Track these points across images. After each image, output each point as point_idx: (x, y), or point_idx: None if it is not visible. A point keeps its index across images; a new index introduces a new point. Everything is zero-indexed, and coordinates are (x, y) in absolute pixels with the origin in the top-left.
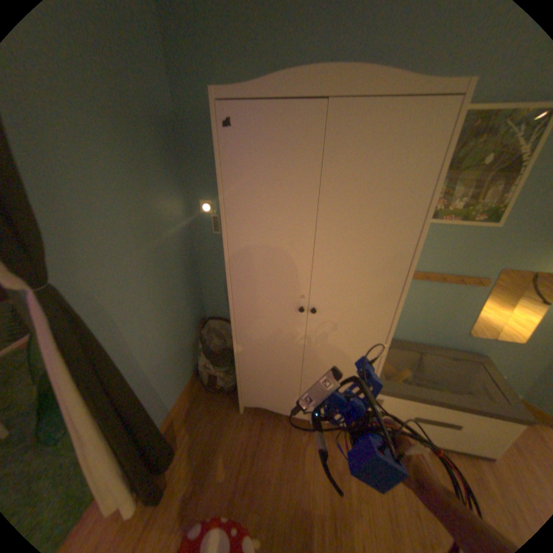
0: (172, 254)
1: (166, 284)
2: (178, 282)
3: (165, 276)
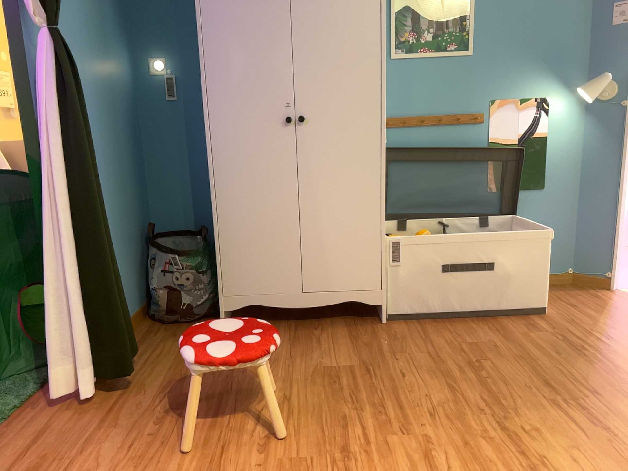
0: (120, 111)
1: (115, 142)
2: (125, 152)
3: (114, 132)
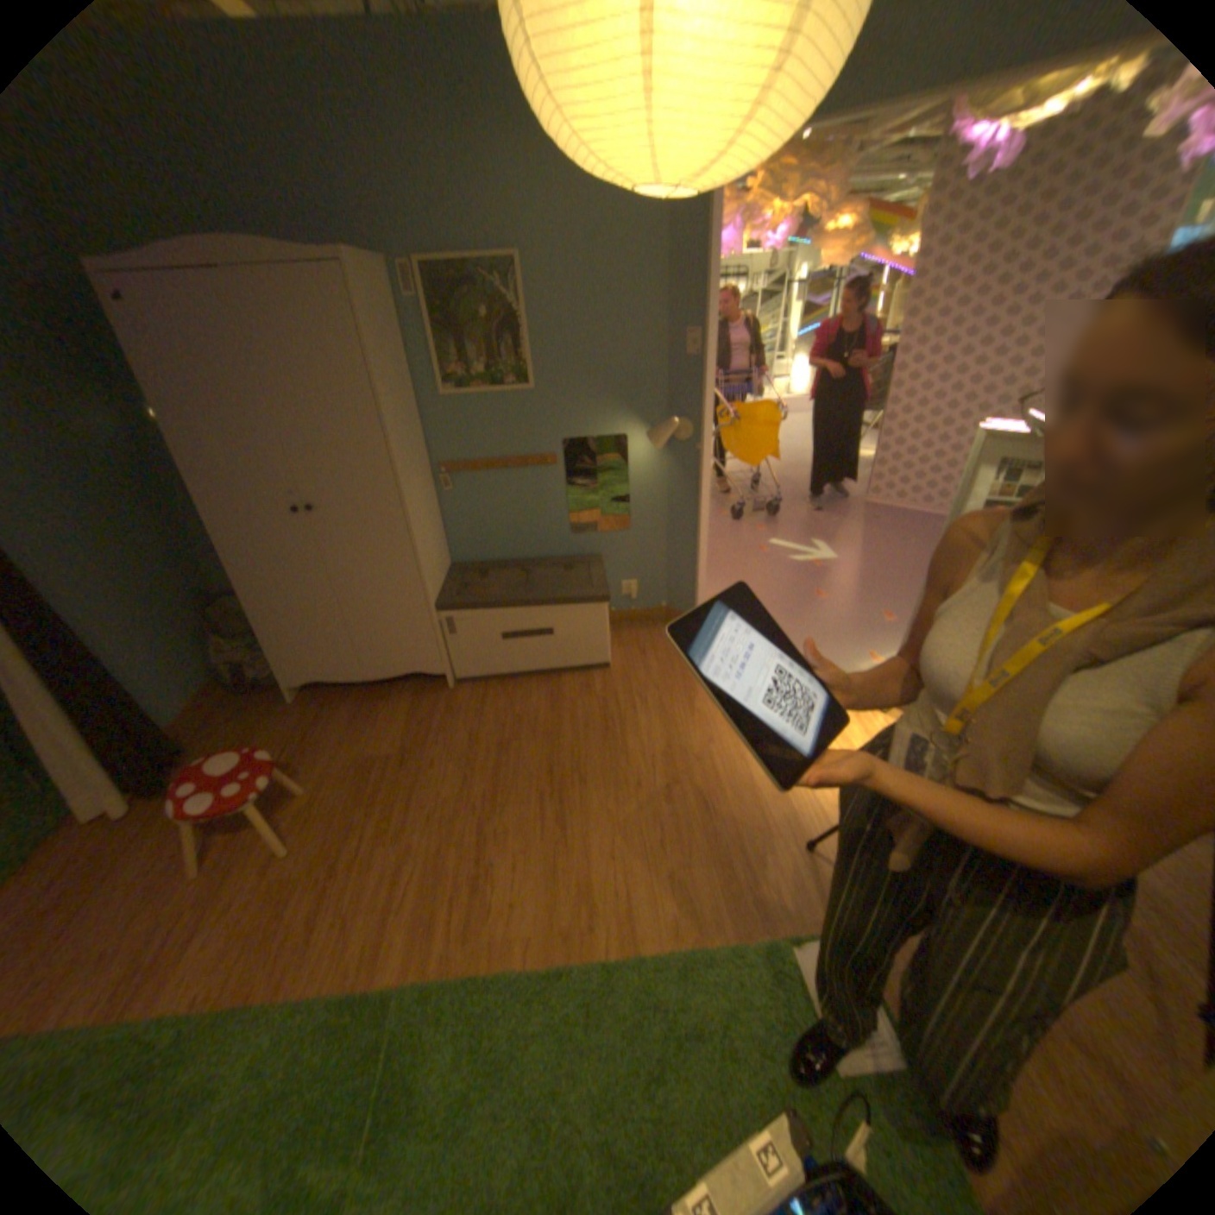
0: (111, 485)
1: (112, 528)
2: (135, 529)
3: (106, 516)
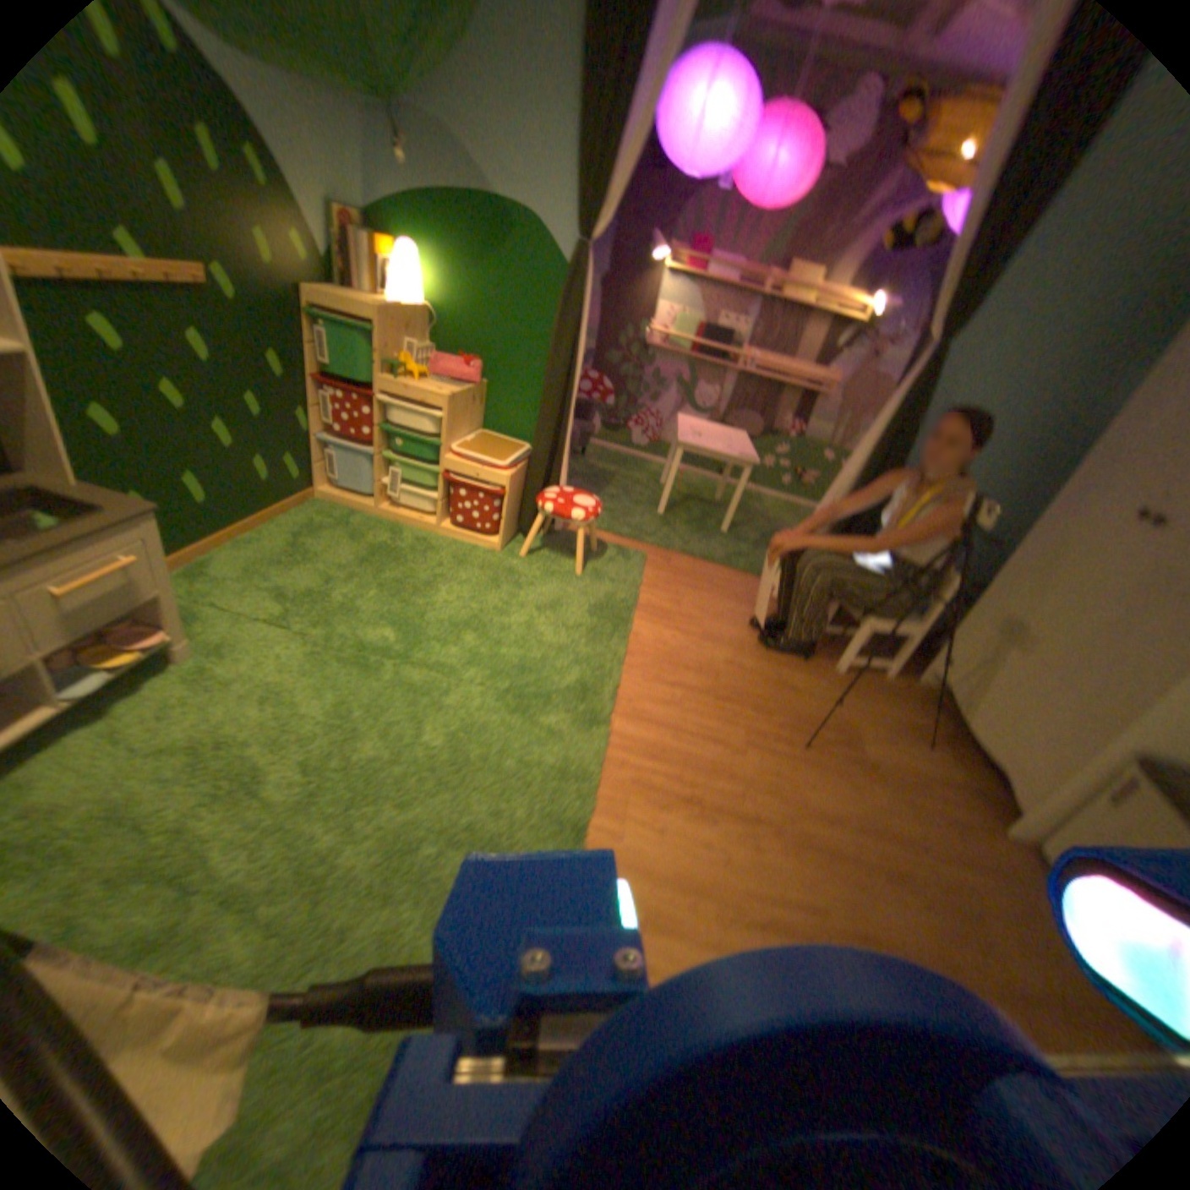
0: (1067, 448)
1: (1019, 474)
2: (1035, 492)
3: (1027, 463)
